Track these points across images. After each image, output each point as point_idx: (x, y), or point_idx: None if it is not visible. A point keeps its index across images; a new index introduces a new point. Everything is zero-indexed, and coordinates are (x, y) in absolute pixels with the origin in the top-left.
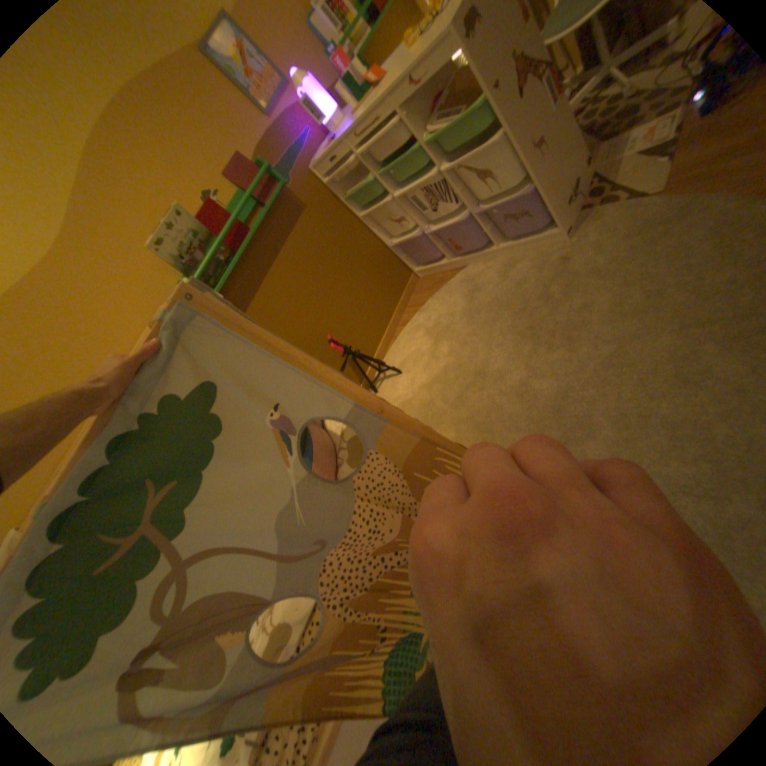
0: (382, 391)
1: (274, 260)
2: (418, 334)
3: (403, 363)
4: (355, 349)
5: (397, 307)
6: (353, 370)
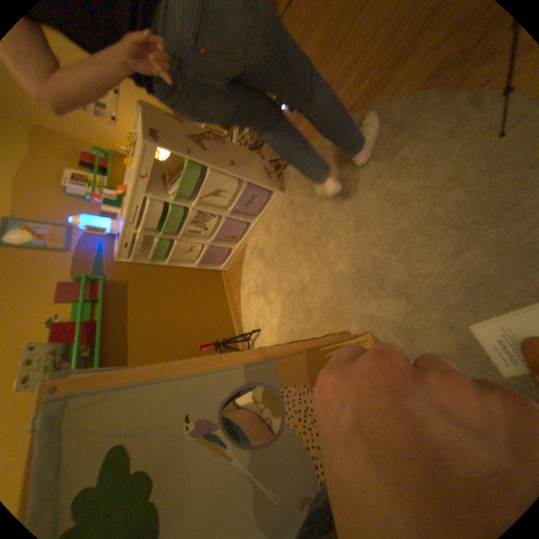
0: None
1: (127, 328)
2: (252, 300)
3: (257, 324)
4: (222, 340)
5: (228, 296)
6: None
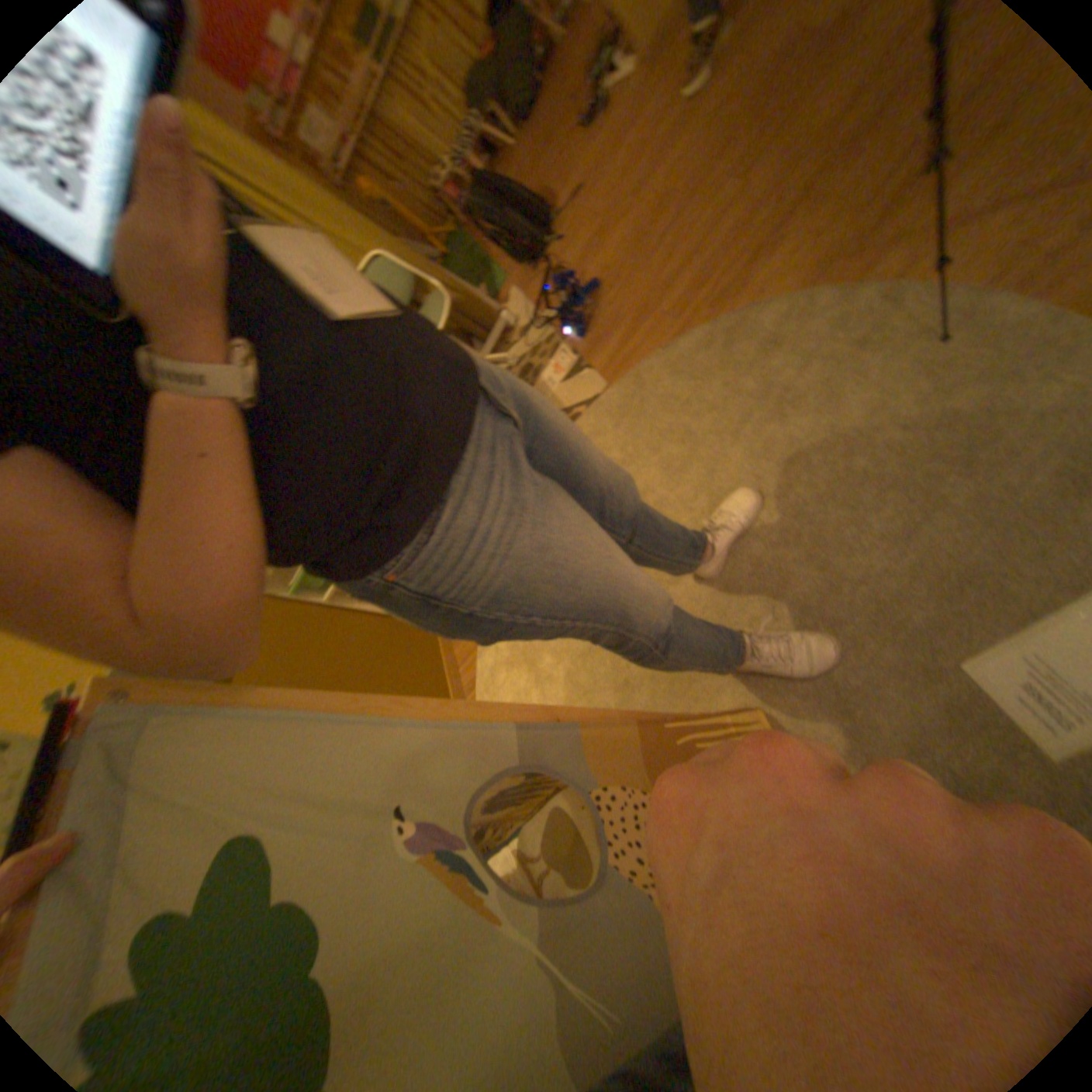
0: None
1: None
2: (502, 678)
3: None
4: None
5: (449, 676)
6: None
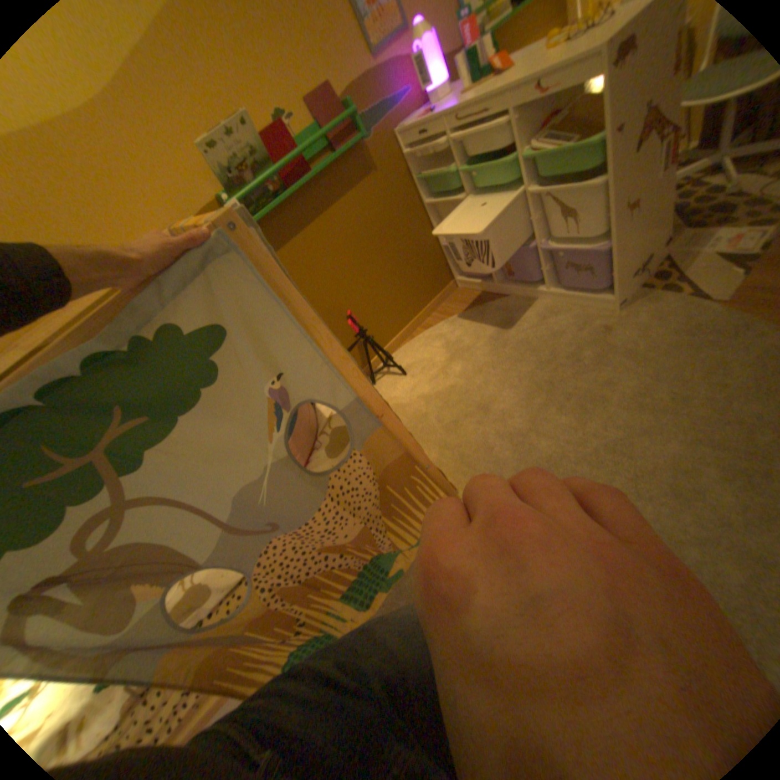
0: (379, 384)
1: (323, 211)
2: (436, 343)
3: (410, 365)
4: (369, 333)
5: (425, 308)
6: (358, 353)
